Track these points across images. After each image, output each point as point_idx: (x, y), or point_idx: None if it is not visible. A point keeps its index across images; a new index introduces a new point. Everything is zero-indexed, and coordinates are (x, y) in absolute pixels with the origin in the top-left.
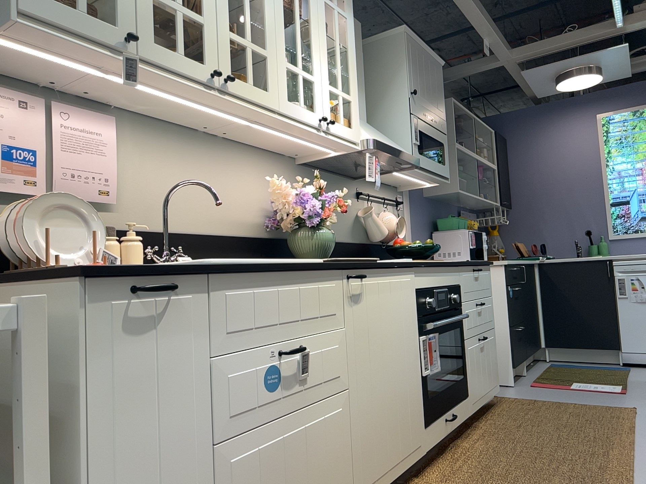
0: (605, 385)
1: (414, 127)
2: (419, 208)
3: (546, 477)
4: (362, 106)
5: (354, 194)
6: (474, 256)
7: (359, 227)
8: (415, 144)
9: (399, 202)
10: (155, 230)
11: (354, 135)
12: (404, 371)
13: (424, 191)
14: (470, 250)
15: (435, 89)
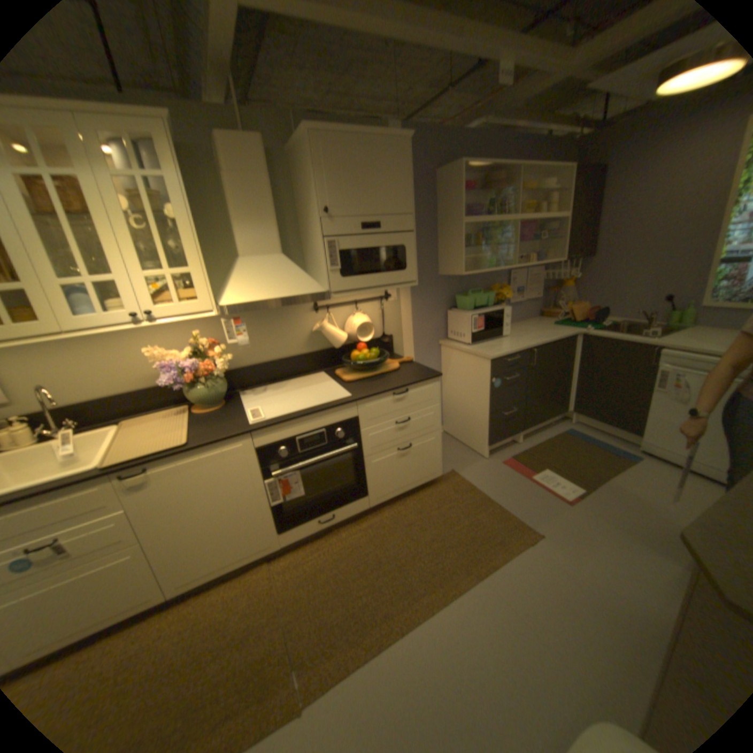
0: (570, 486)
1: (328, 252)
2: (425, 291)
3: (336, 606)
4: (269, 240)
5: (308, 310)
6: (479, 339)
7: (317, 337)
8: (331, 271)
9: (381, 299)
10: (60, 406)
11: (201, 307)
12: (234, 511)
13: (439, 270)
14: (473, 334)
15: (384, 182)
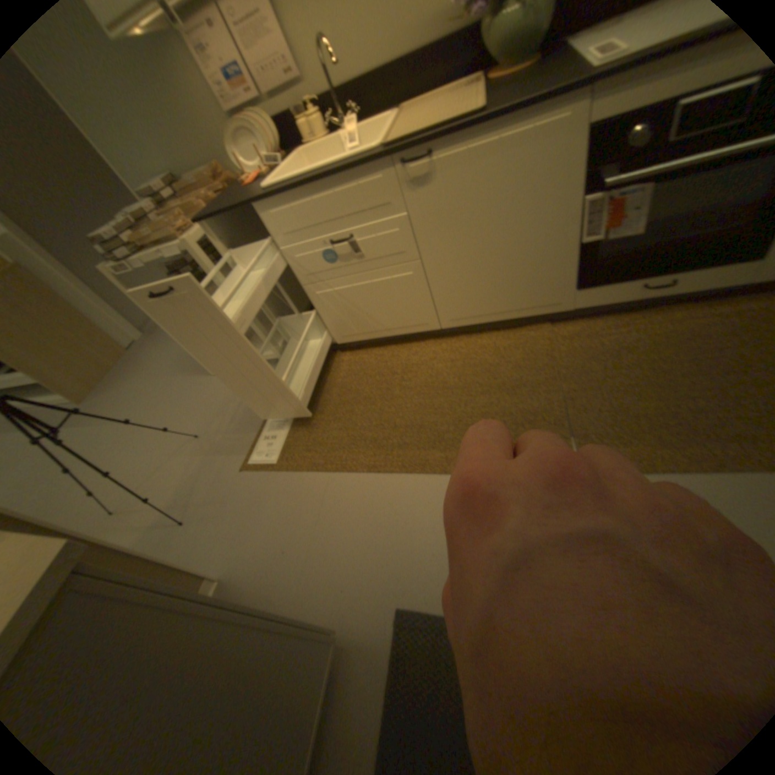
0: None
1: None
2: None
3: (650, 395)
4: None
5: None
6: None
7: None
8: None
9: None
10: (342, 82)
11: None
12: (530, 240)
13: None
14: None
15: None
